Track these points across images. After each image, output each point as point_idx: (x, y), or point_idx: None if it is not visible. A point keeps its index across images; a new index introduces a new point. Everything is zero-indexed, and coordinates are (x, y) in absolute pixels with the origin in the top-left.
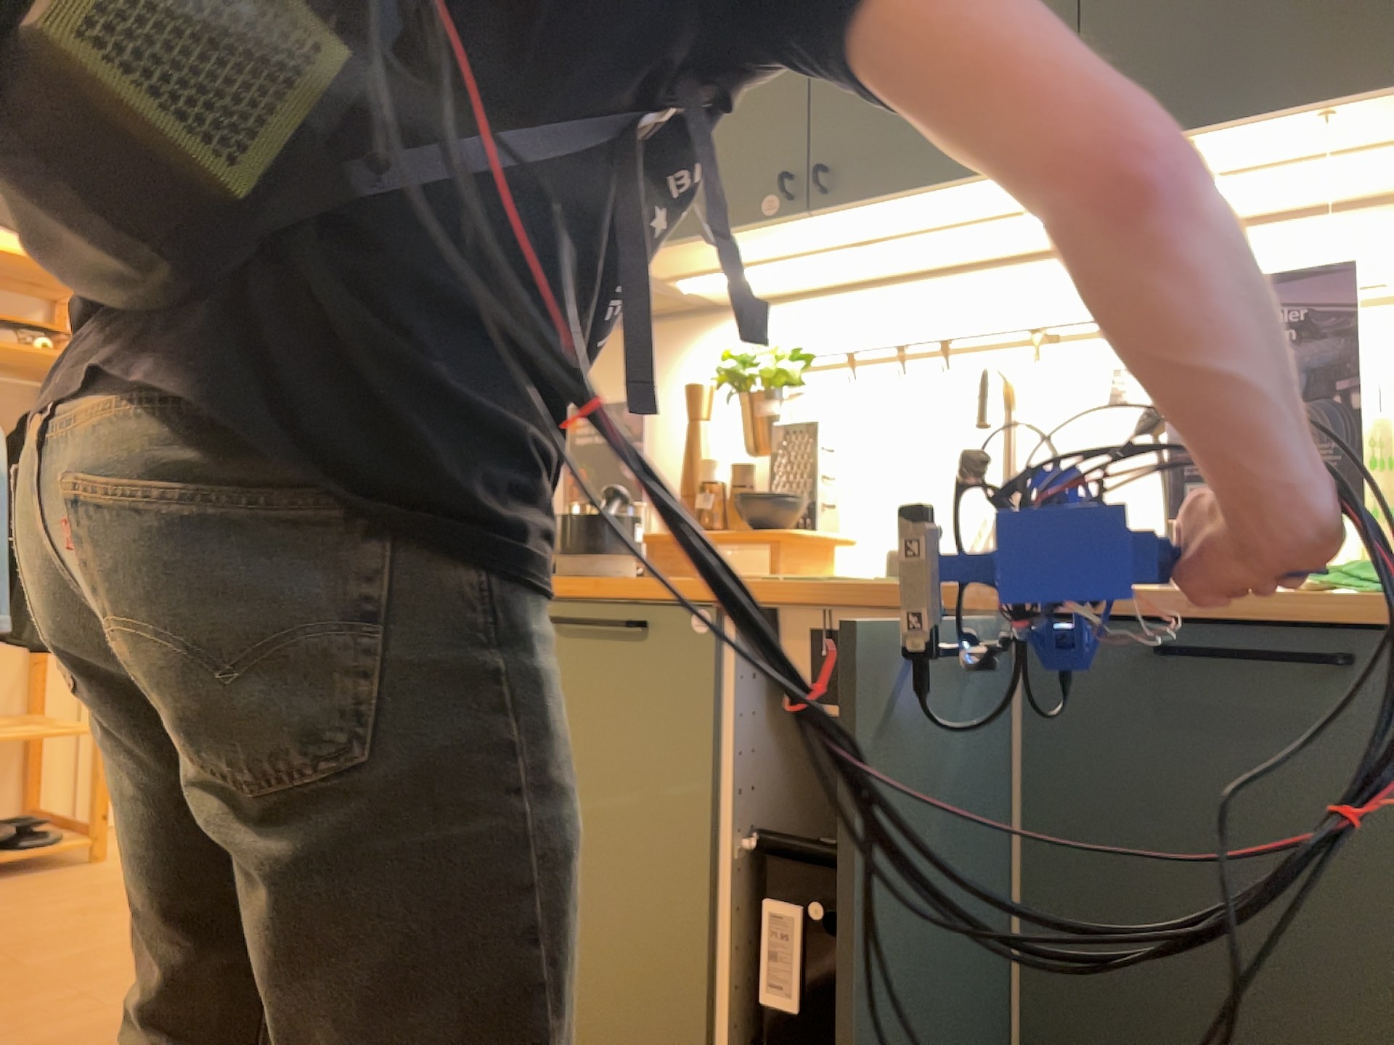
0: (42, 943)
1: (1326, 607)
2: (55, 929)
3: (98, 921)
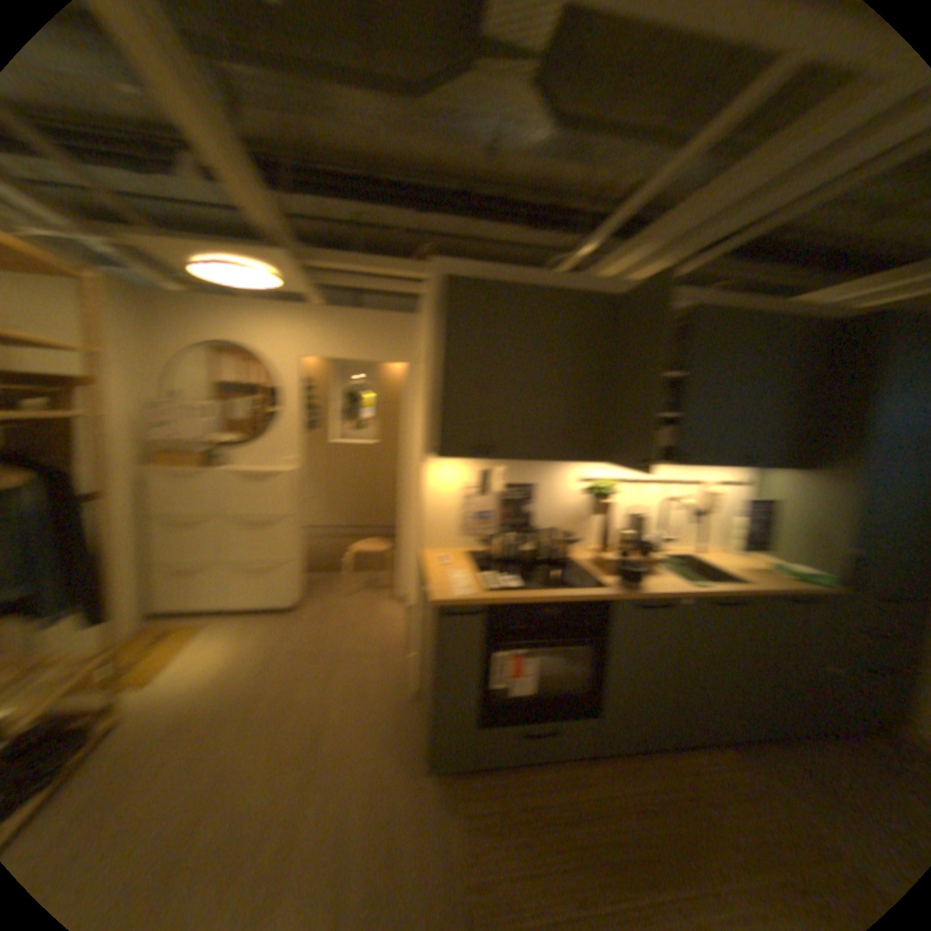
0: (228, 787)
1: (819, 592)
2: (214, 775)
3: (227, 756)
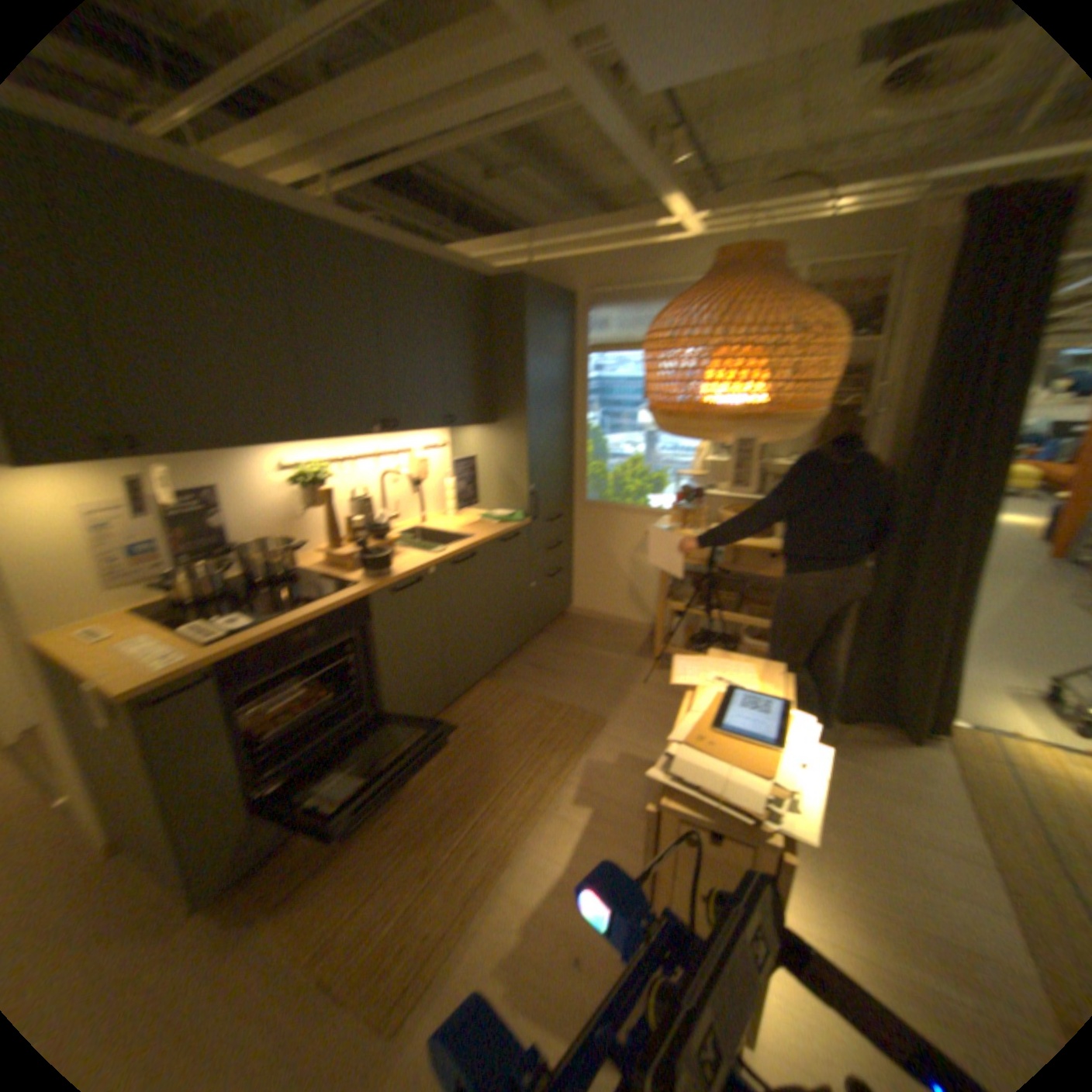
0: None
1: (513, 529)
2: None
3: None
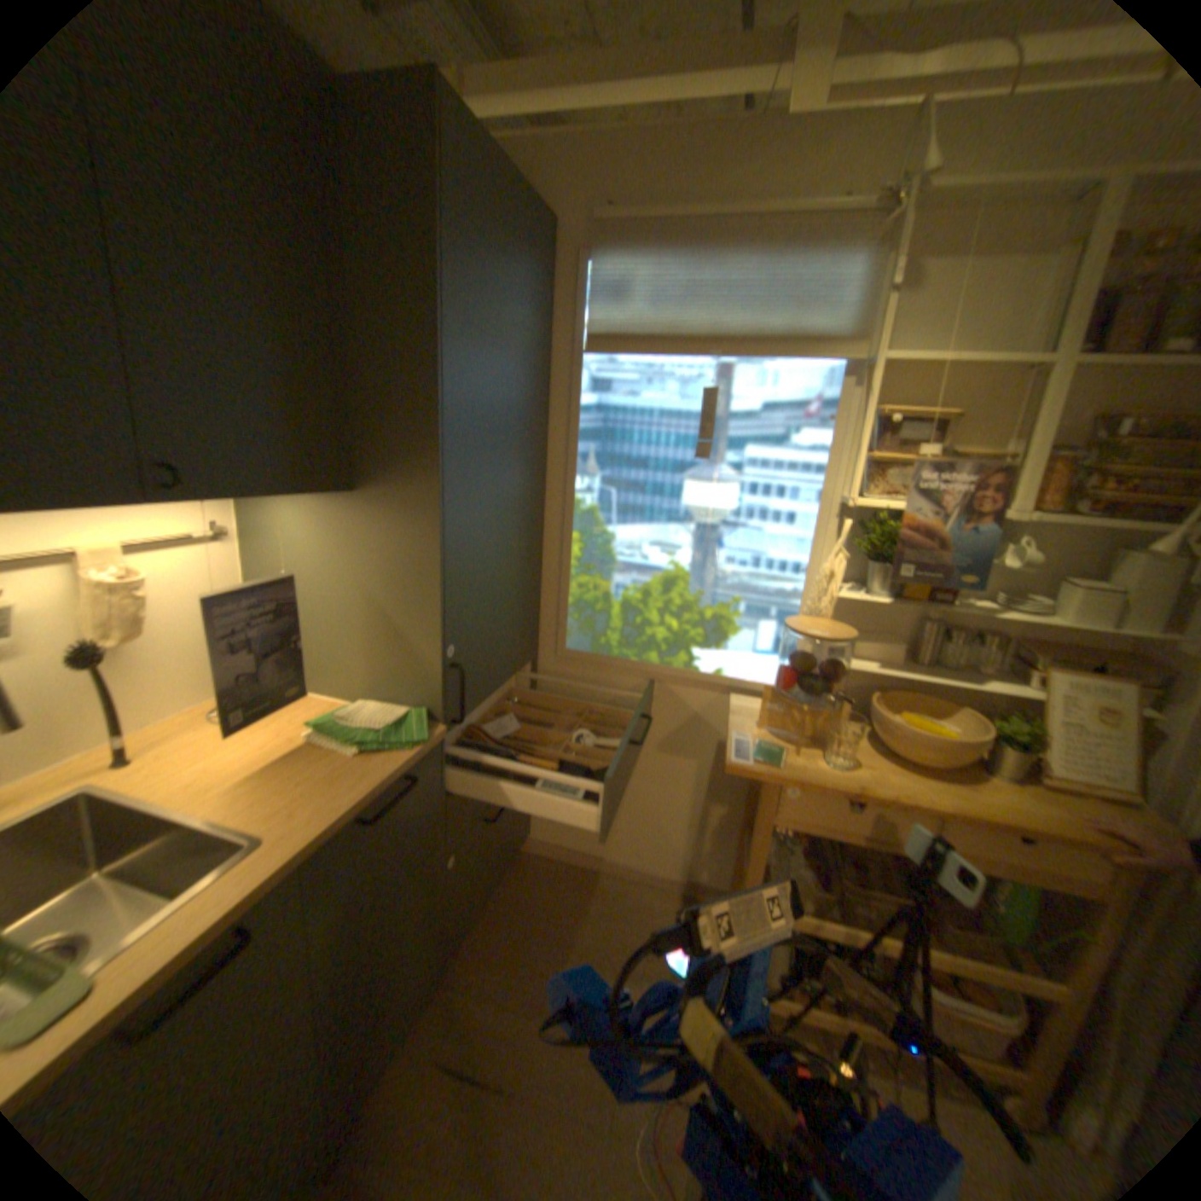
0: None
1: (407, 767)
2: None
3: None
